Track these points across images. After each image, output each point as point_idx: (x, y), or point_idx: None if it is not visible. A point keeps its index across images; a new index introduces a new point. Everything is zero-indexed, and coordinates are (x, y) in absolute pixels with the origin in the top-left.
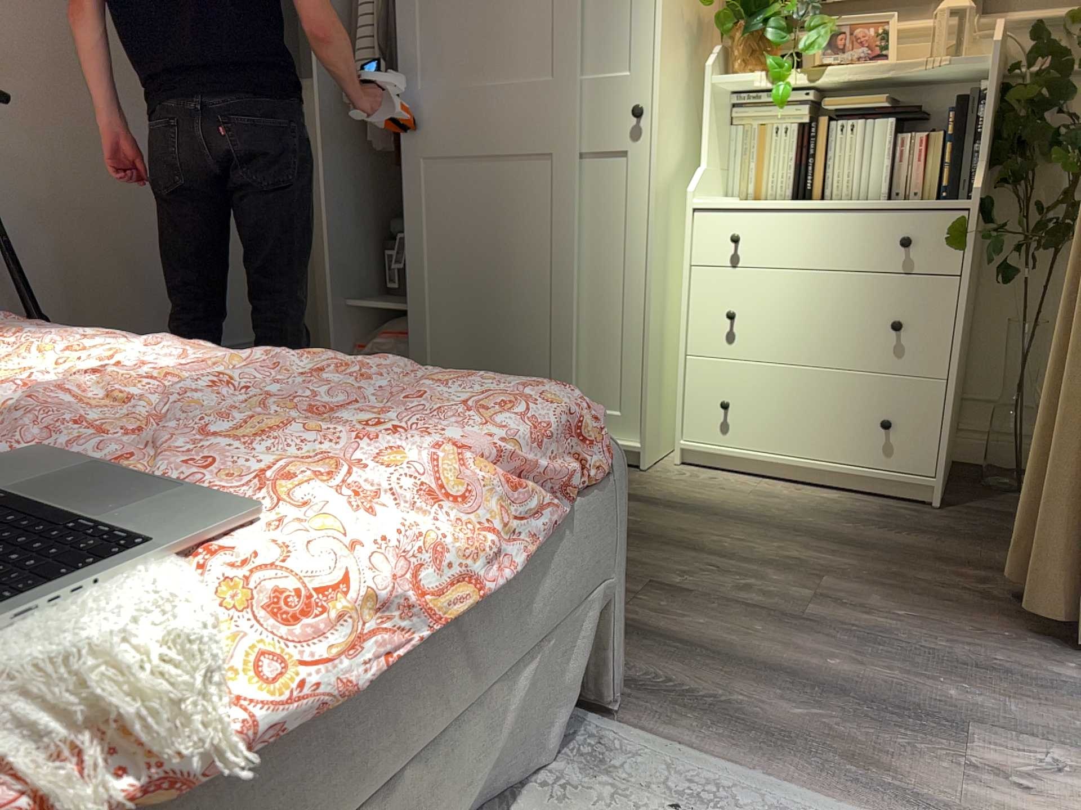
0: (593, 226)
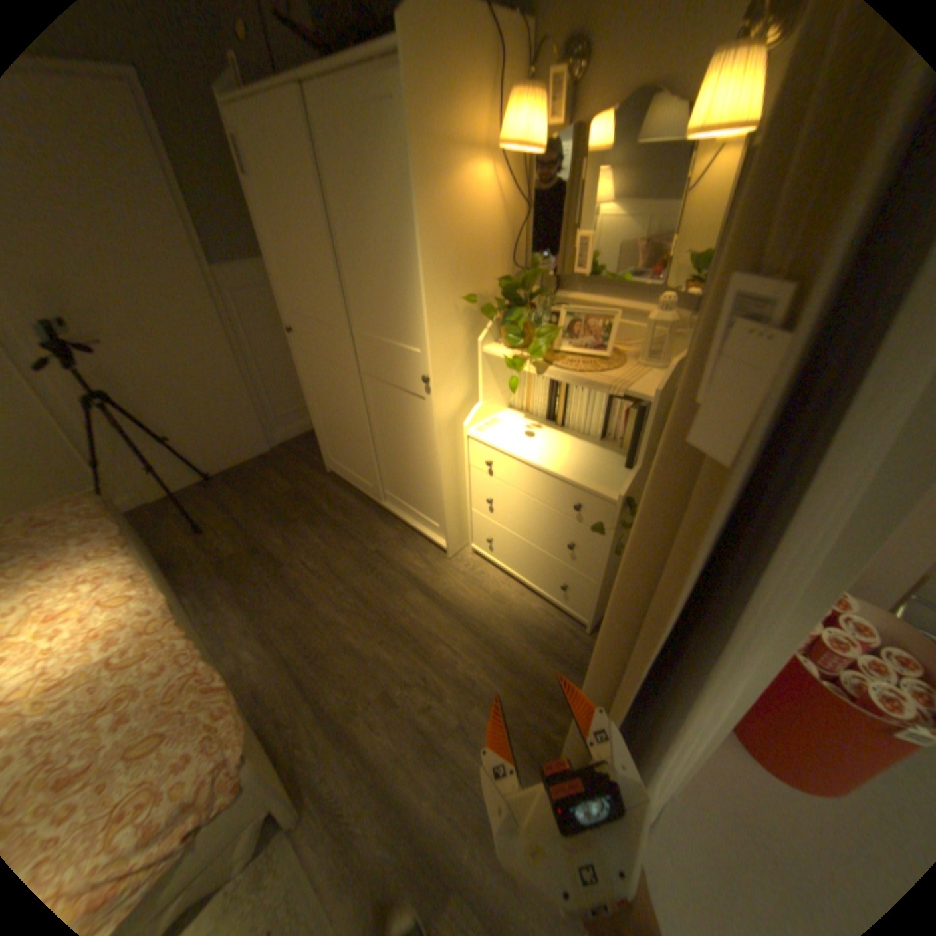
0: (417, 432)
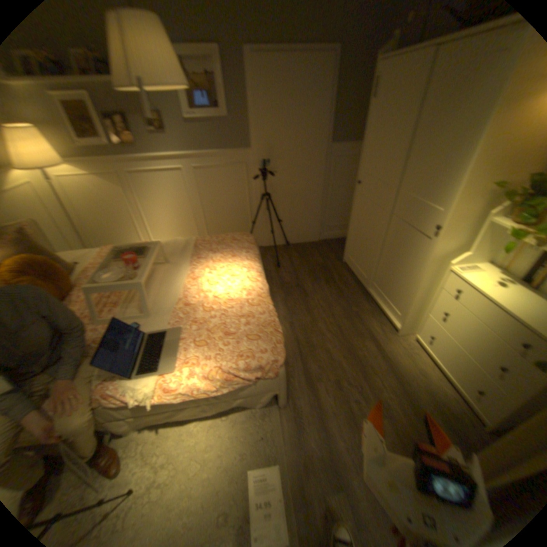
0: (414, 256)
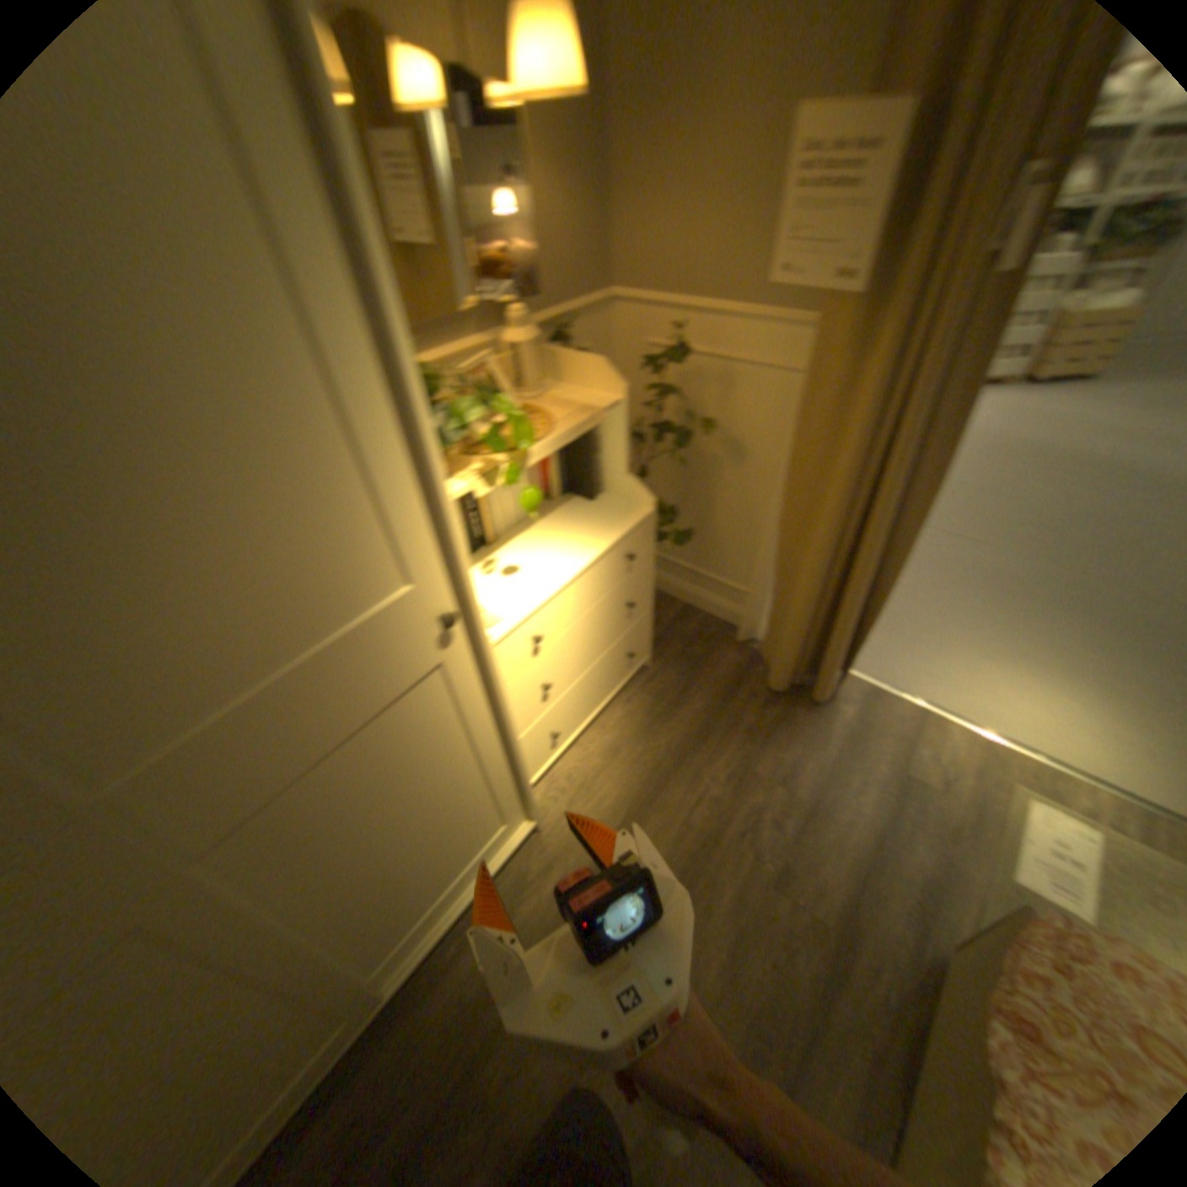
0: (432, 751)
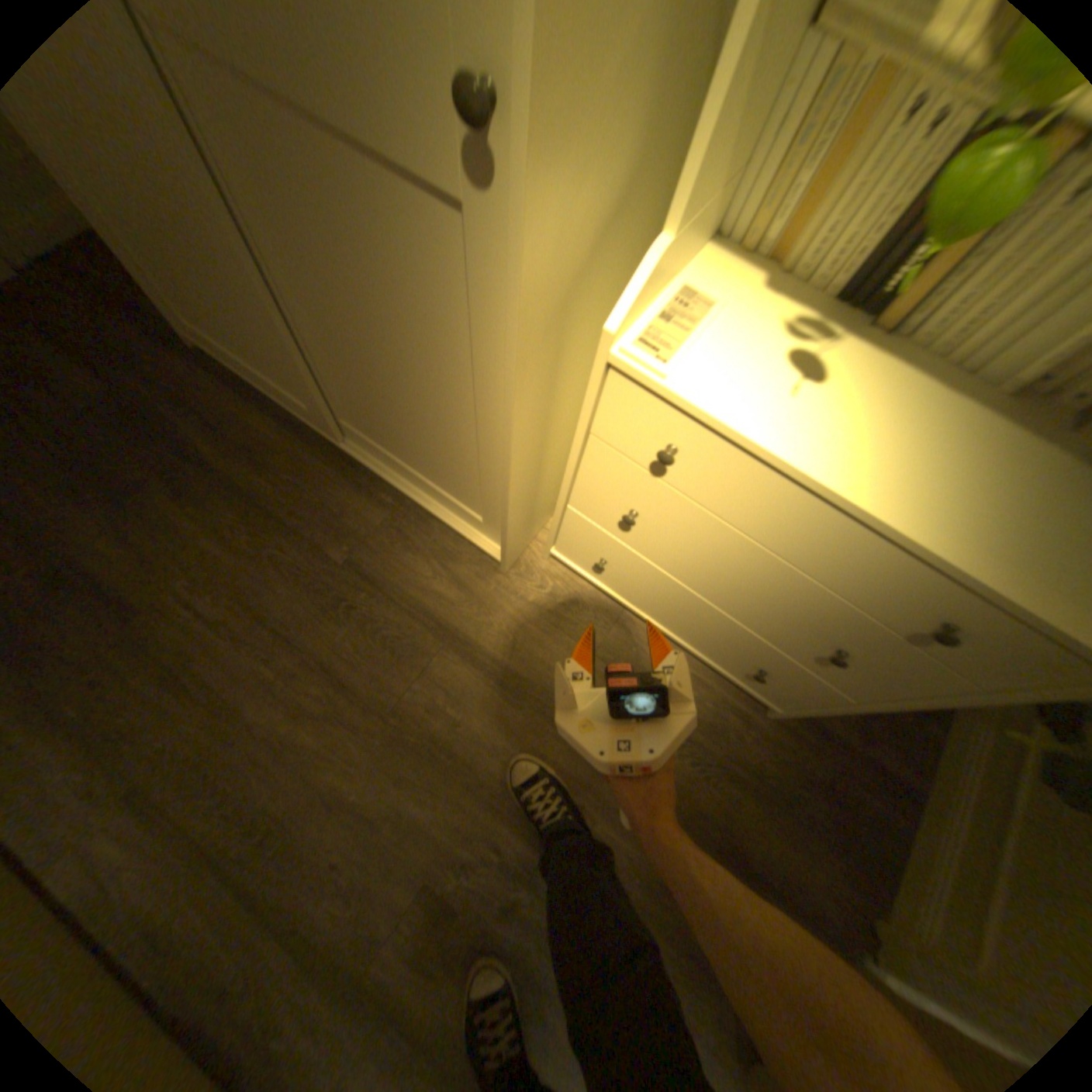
0: (419, 321)
